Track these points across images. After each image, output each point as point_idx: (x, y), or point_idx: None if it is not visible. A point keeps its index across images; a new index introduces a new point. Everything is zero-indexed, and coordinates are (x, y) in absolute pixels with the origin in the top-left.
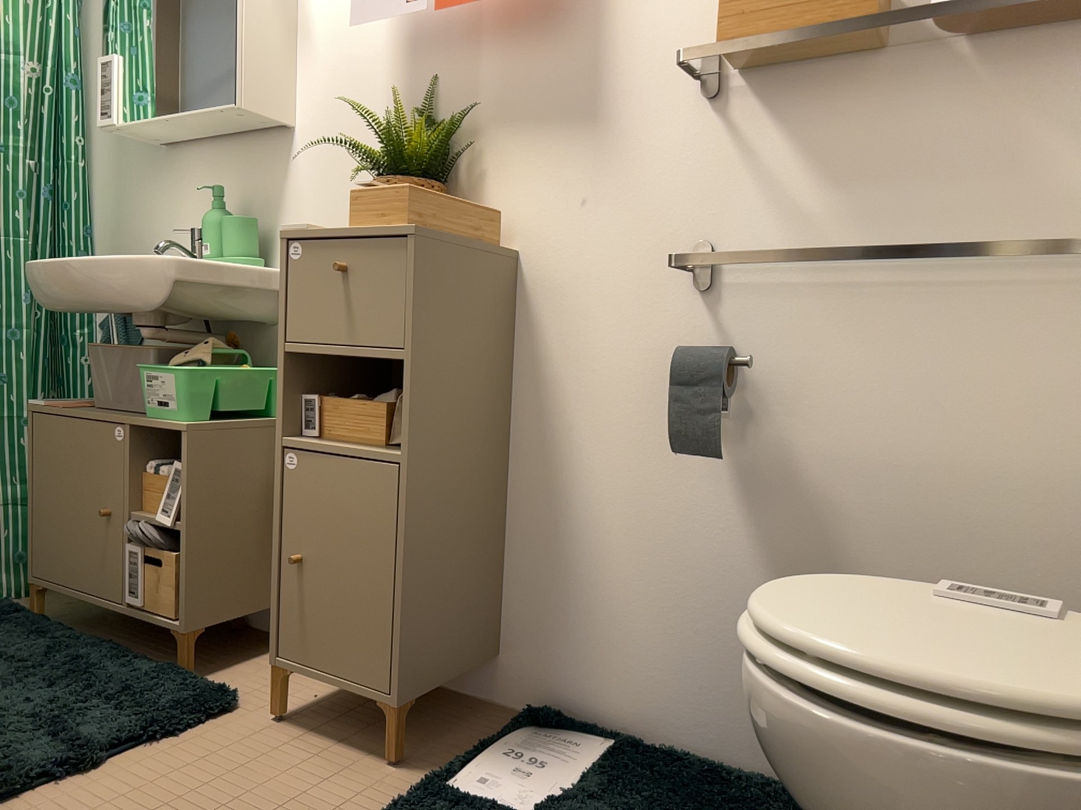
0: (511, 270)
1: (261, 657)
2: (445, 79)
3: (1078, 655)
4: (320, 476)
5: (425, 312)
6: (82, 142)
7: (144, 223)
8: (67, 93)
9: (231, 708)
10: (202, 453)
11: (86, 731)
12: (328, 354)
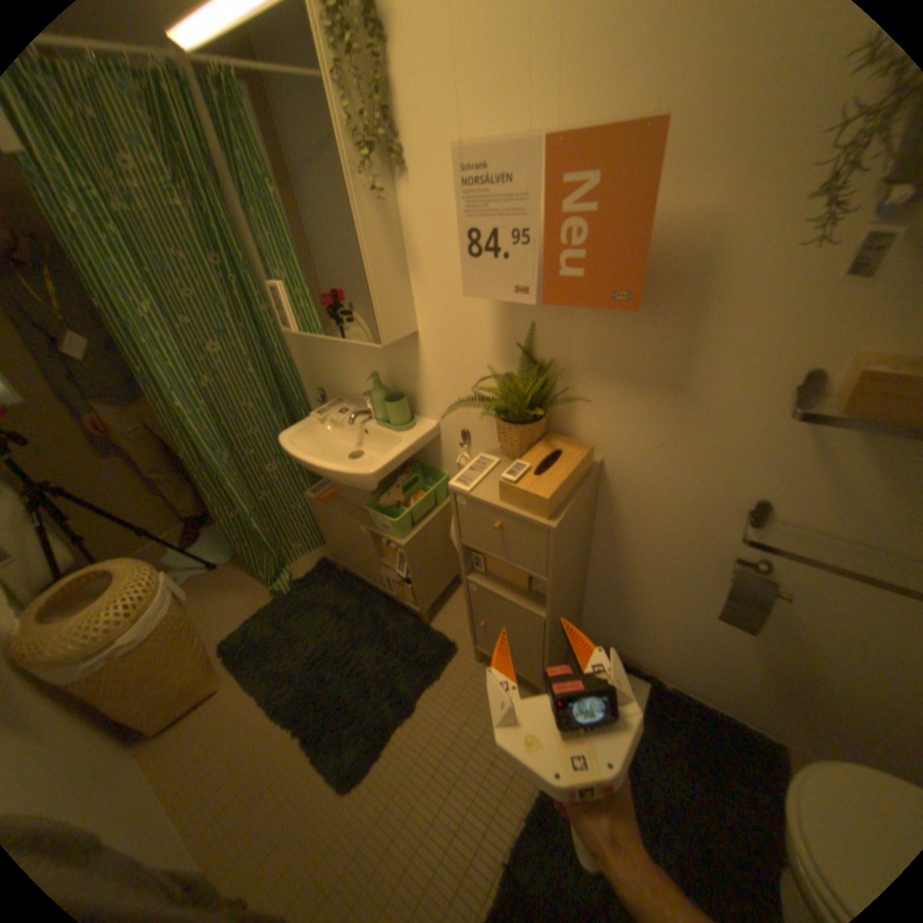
0: (599, 472)
1: (455, 598)
2: (543, 327)
3: None
4: (494, 602)
5: (560, 557)
6: (263, 301)
7: (324, 365)
8: (240, 263)
9: (456, 653)
10: (414, 551)
11: (402, 688)
12: (493, 556)
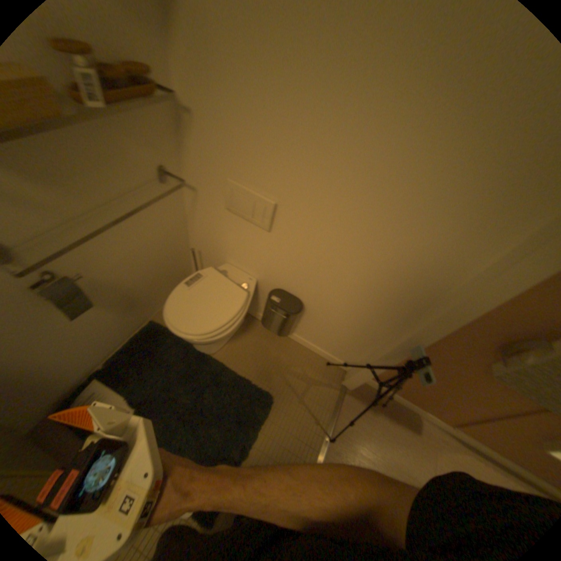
0: None
1: None
2: None
3: (225, 286)
4: None
5: None
6: None
7: None
8: None
9: None
10: None
11: None
12: None
